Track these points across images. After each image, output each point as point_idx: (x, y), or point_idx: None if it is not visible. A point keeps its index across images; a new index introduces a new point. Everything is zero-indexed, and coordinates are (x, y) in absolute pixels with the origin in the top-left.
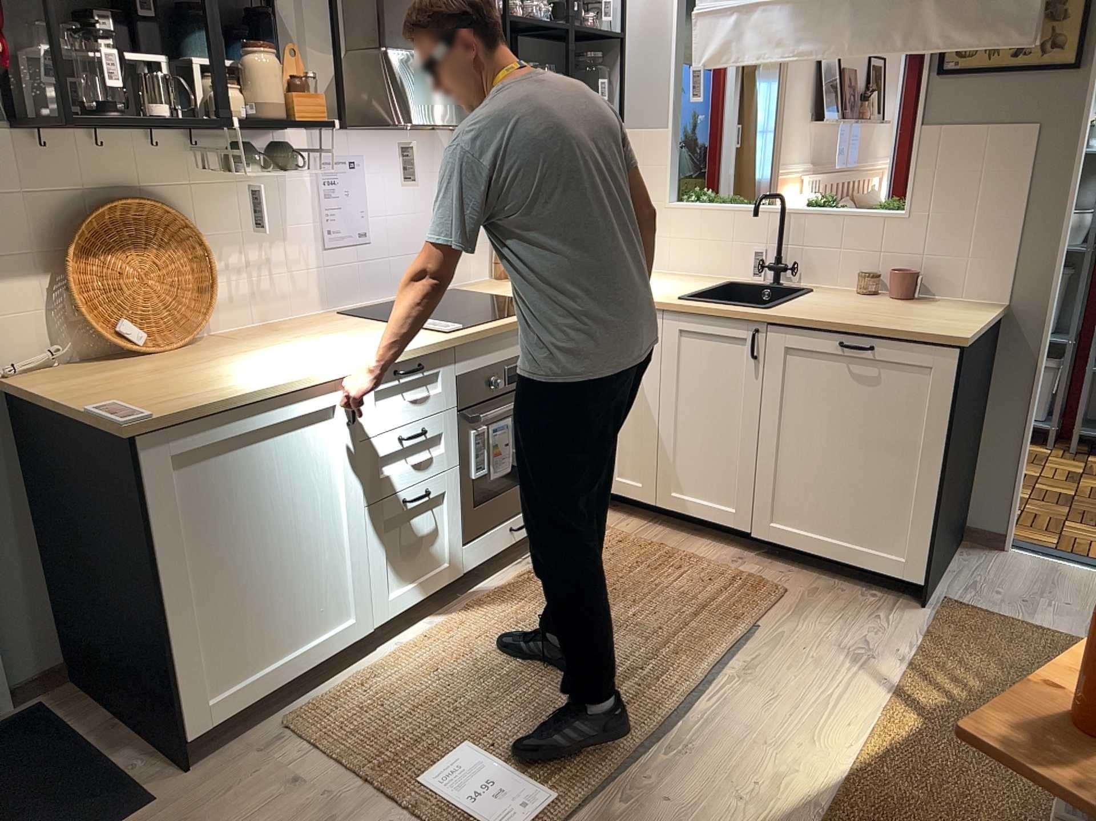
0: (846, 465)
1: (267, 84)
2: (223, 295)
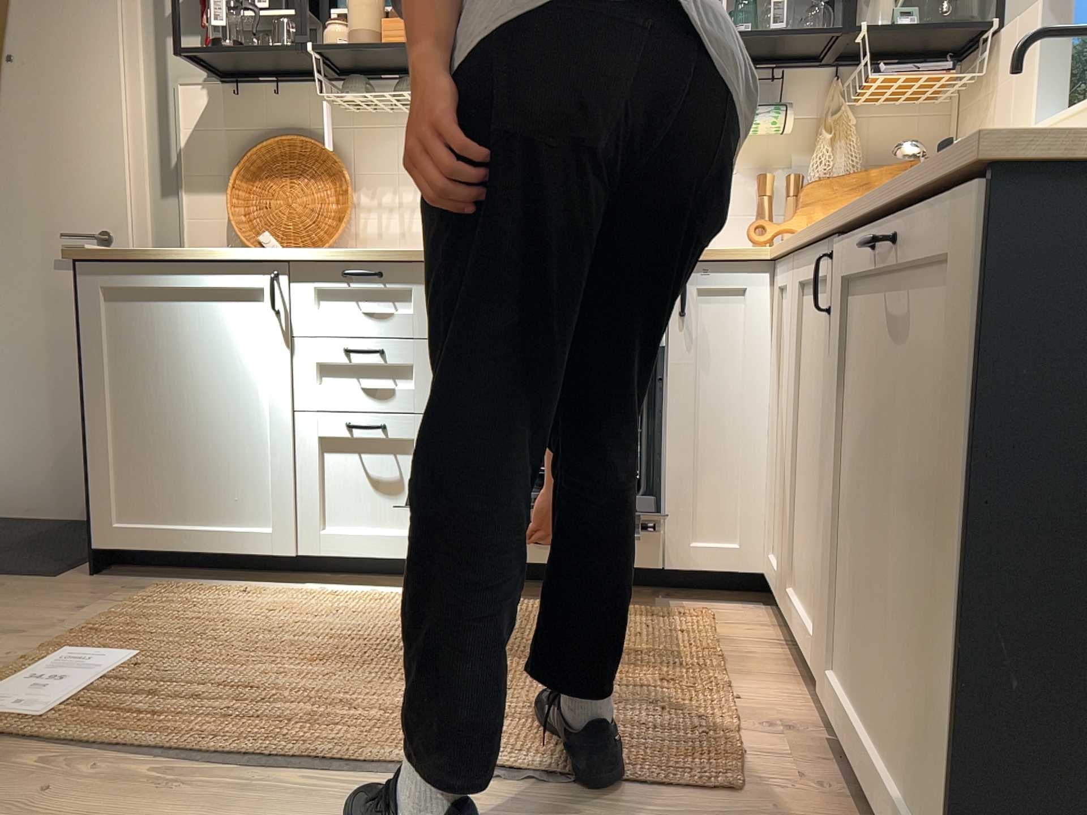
0: (895, 553)
1: (354, 12)
2: (370, 229)
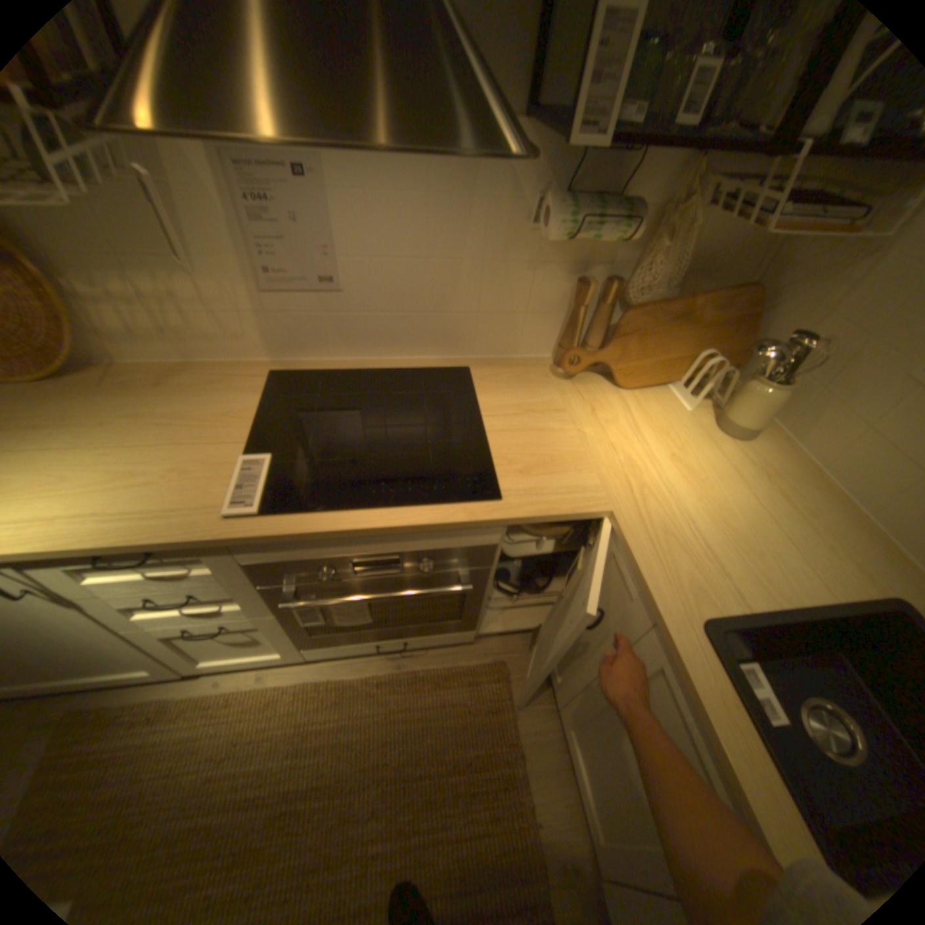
0: None
1: None
2: (113, 322)
